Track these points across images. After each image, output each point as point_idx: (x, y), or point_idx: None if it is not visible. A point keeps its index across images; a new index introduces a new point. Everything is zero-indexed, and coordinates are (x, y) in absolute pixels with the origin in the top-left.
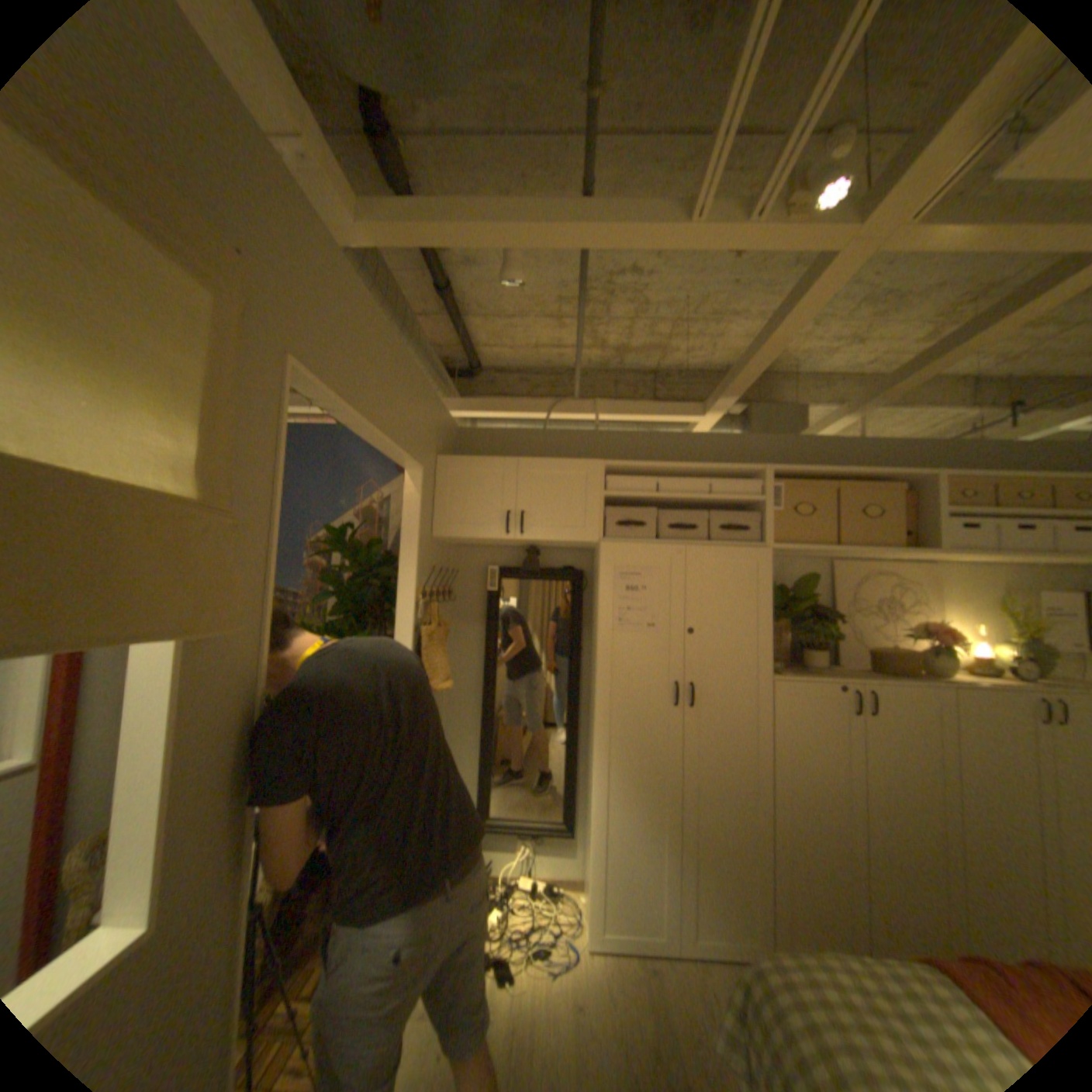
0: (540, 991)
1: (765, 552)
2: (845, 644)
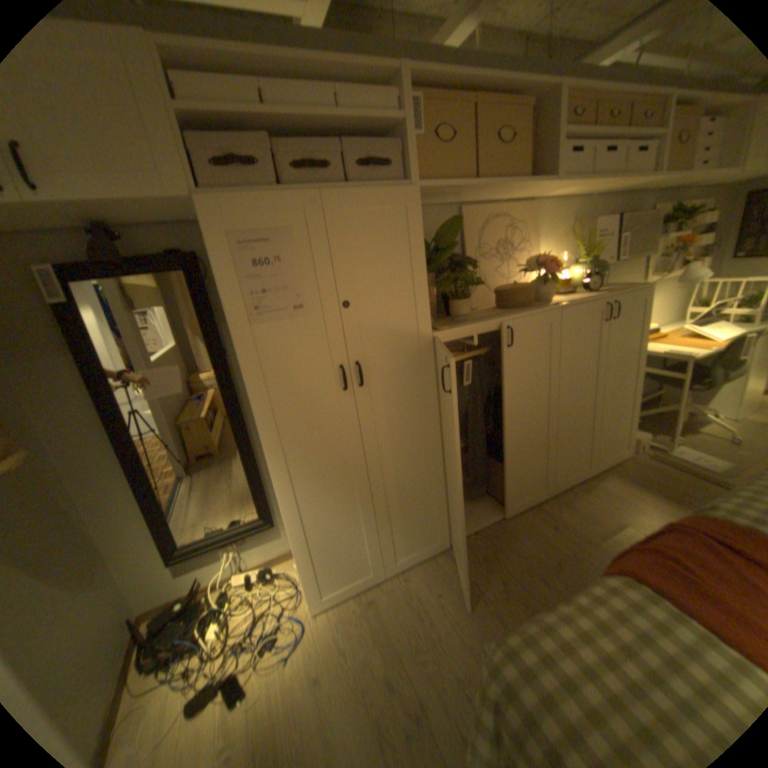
0: (274, 683)
1: (410, 193)
2: (474, 288)
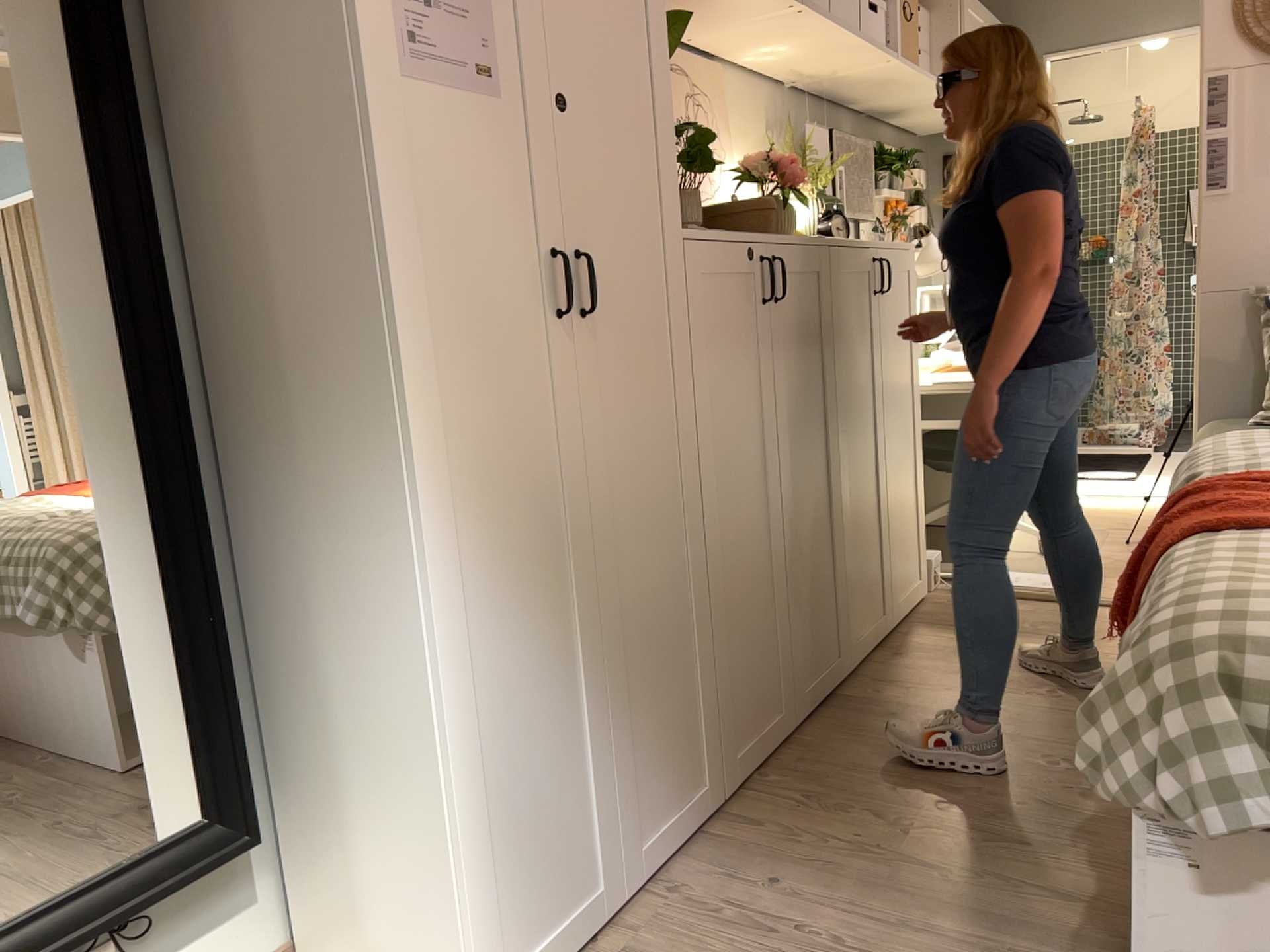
0: None
1: None
2: None
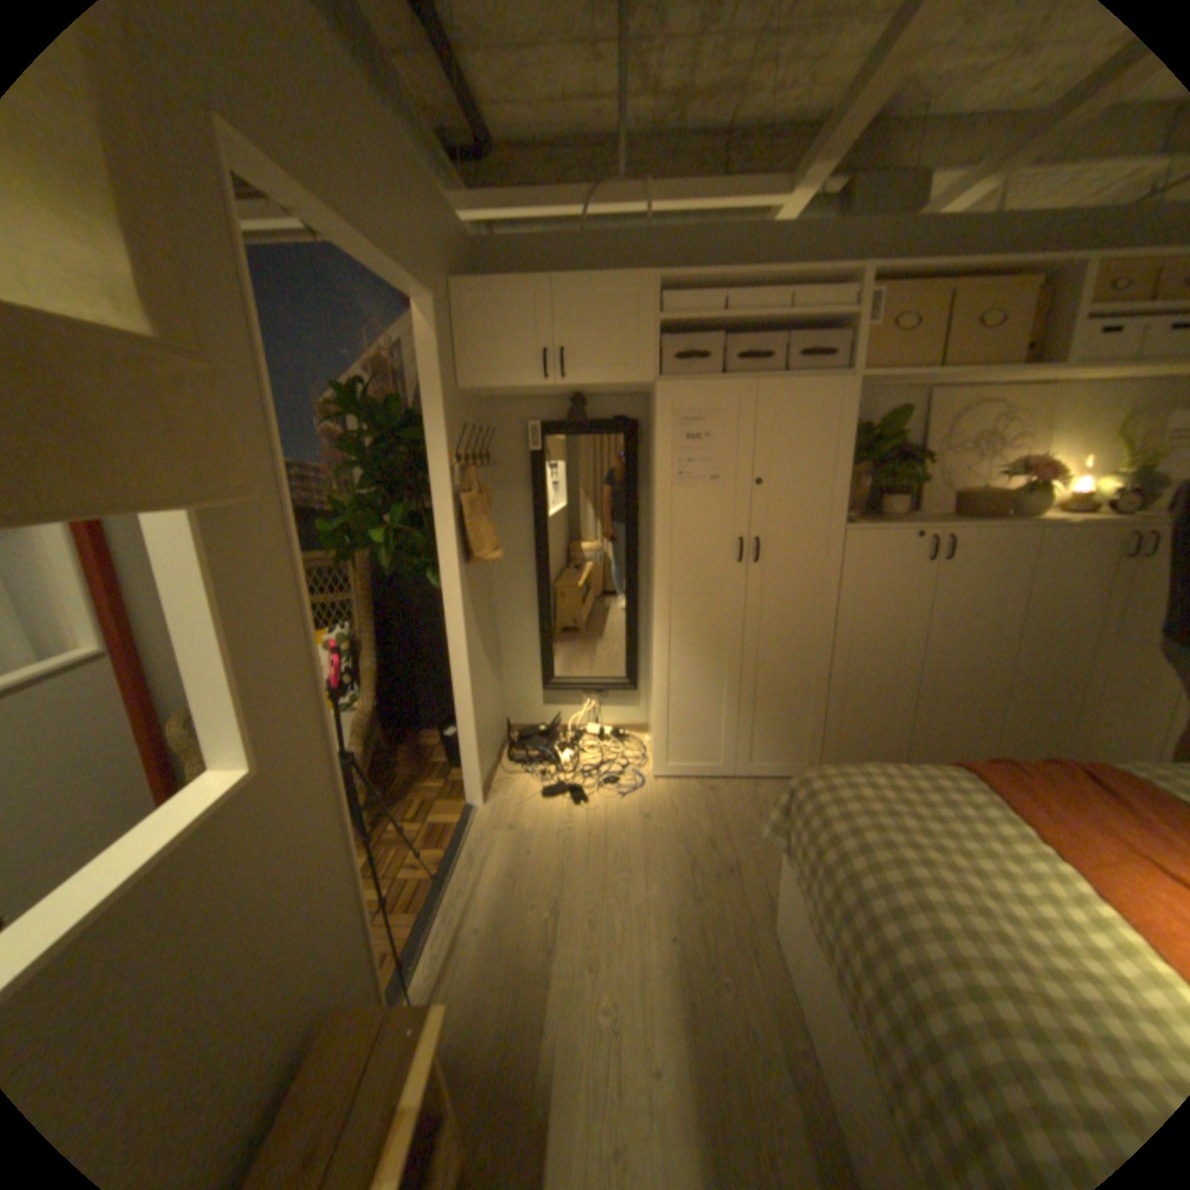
0: (612, 805)
1: (853, 382)
2: (931, 487)
